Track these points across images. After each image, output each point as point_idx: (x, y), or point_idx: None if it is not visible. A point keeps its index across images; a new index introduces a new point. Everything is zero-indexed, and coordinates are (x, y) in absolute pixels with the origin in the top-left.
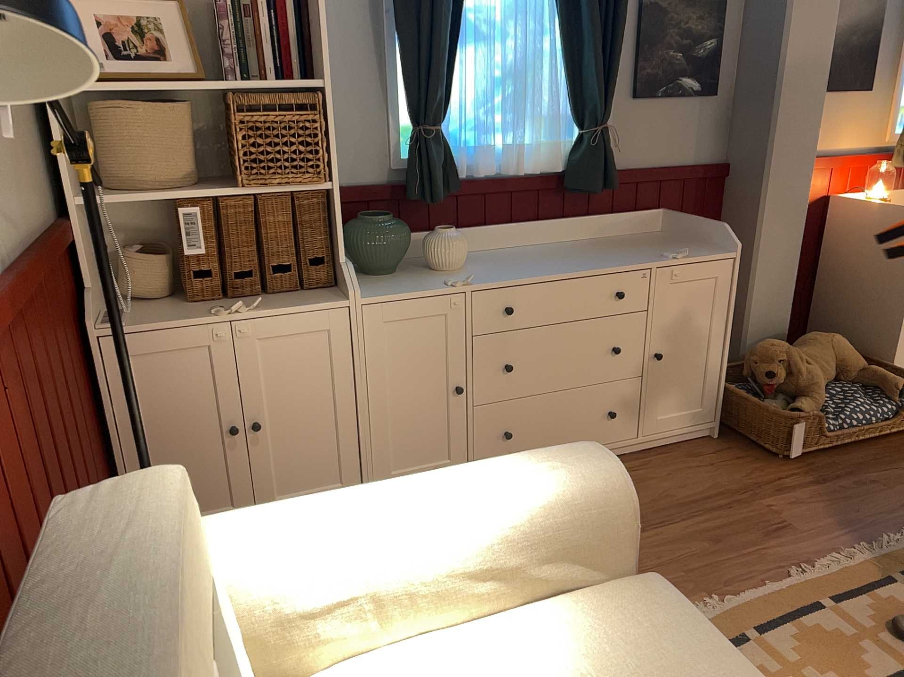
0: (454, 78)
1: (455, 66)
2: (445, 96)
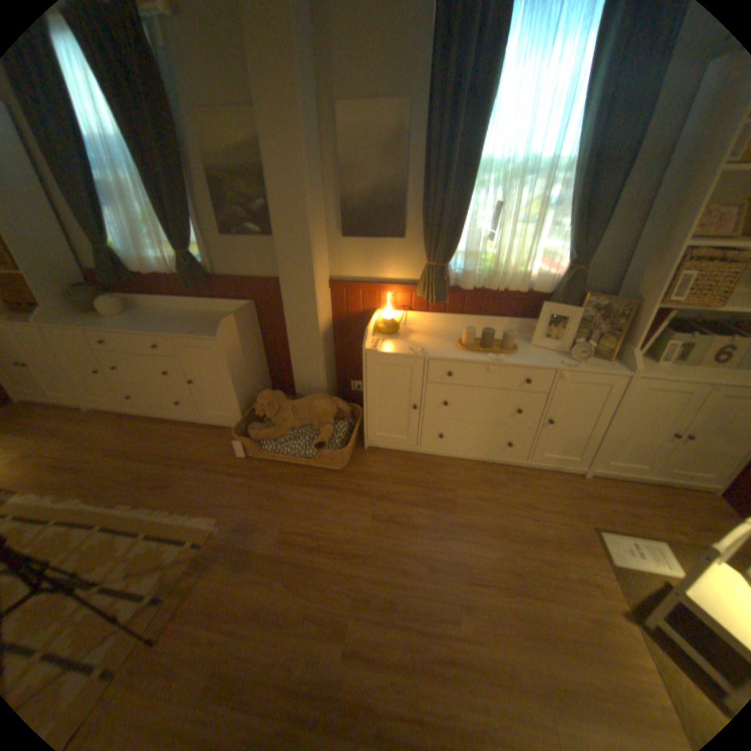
0: (103, 222)
1: (102, 216)
2: (95, 232)
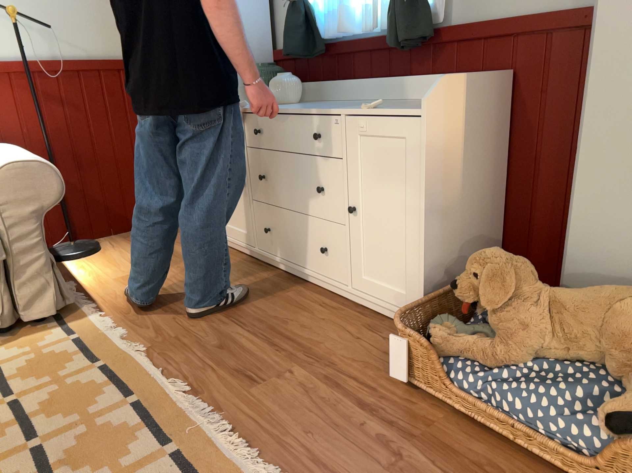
0: None
1: None
2: None
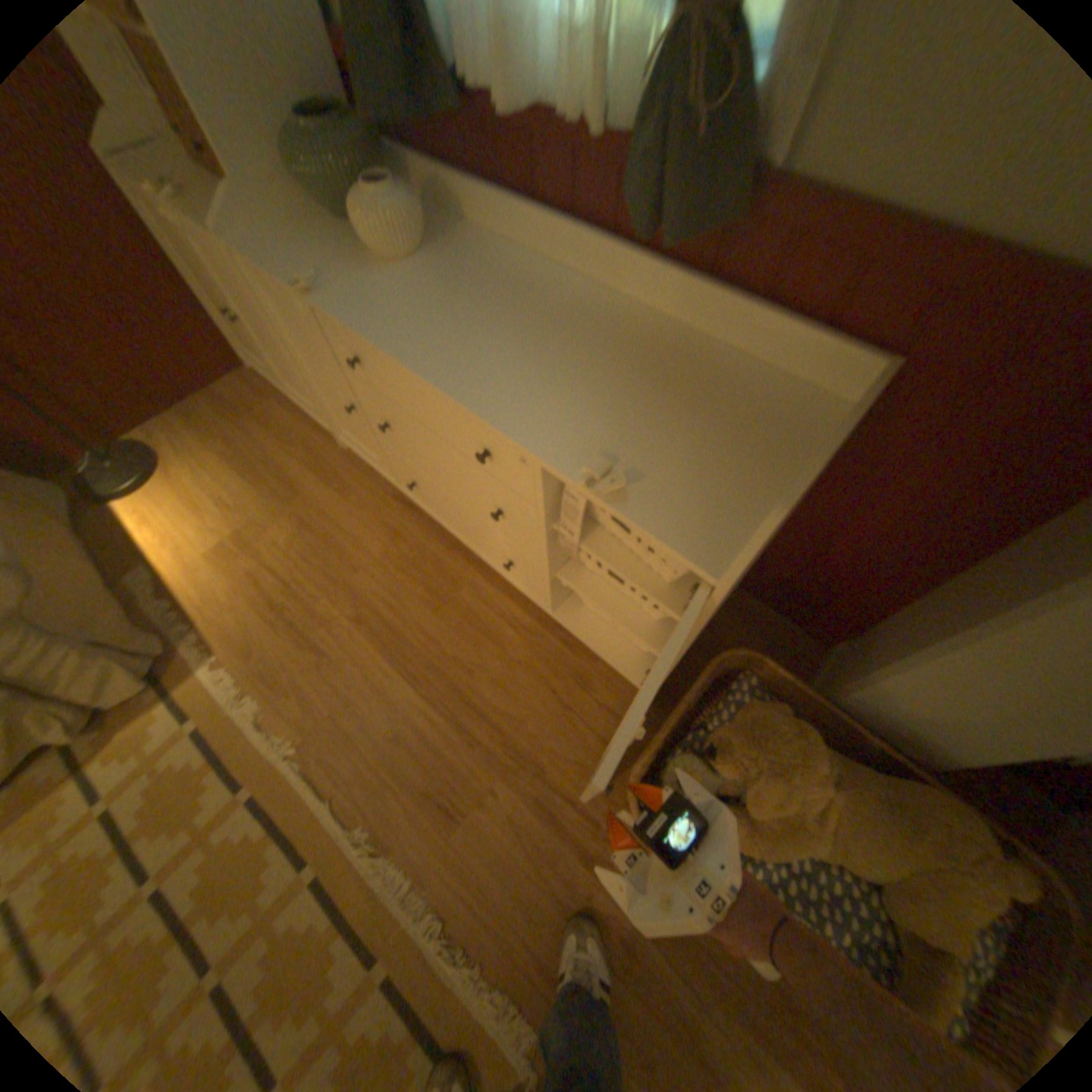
0: None
1: None
2: None
